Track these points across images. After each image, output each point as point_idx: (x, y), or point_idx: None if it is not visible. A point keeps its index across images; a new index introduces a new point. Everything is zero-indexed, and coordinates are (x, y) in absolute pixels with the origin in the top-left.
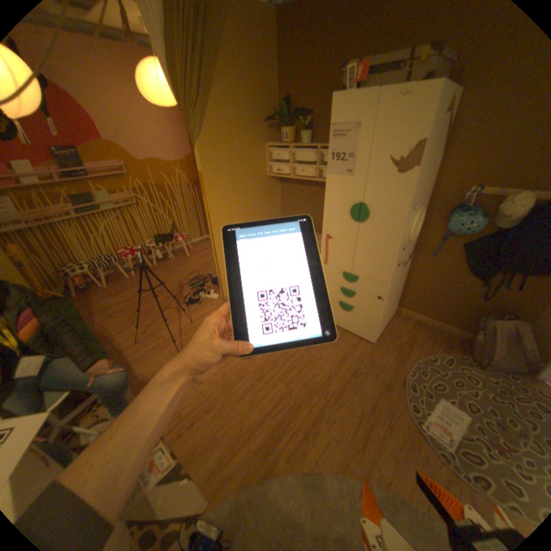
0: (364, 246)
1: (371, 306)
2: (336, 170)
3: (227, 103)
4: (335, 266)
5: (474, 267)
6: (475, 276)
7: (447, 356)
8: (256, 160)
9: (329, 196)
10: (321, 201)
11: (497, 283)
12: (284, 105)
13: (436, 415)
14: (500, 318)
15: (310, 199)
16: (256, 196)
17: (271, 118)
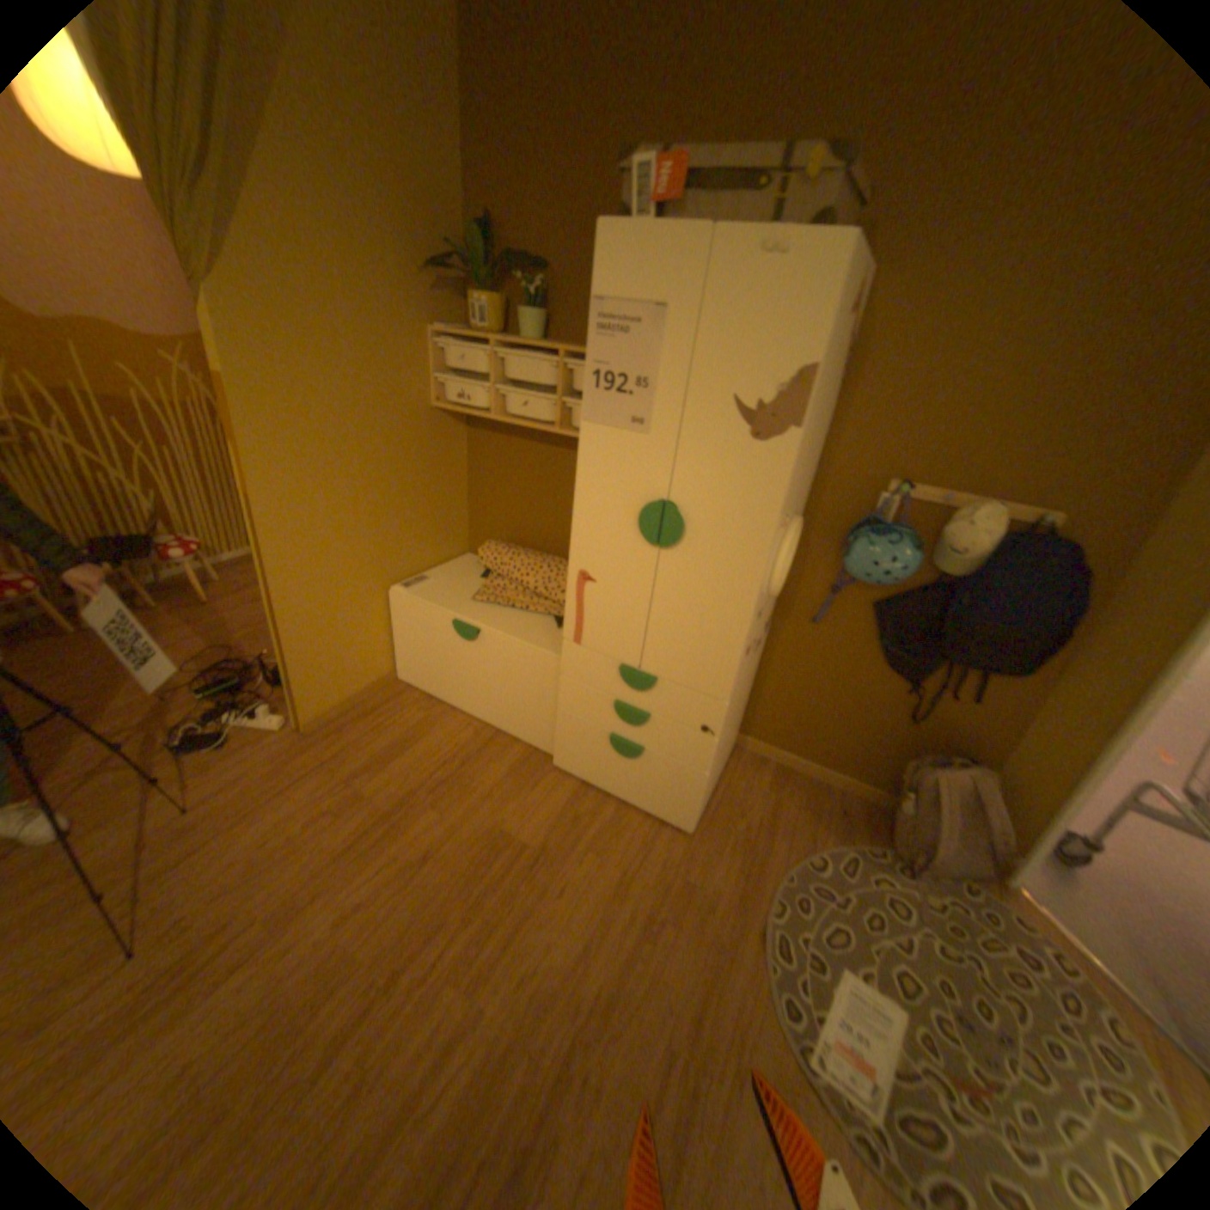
0: (671, 605)
1: (685, 748)
2: (604, 415)
3: (313, 199)
4: (600, 650)
5: (893, 653)
6: (894, 672)
7: (845, 852)
8: (400, 364)
9: (587, 475)
10: (569, 482)
11: (936, 688)
12: (476, 237)
13: (837, 1020)
14: (943, 762)
15: (541, 475)
16: (400, 458)
17: (443, 266)
